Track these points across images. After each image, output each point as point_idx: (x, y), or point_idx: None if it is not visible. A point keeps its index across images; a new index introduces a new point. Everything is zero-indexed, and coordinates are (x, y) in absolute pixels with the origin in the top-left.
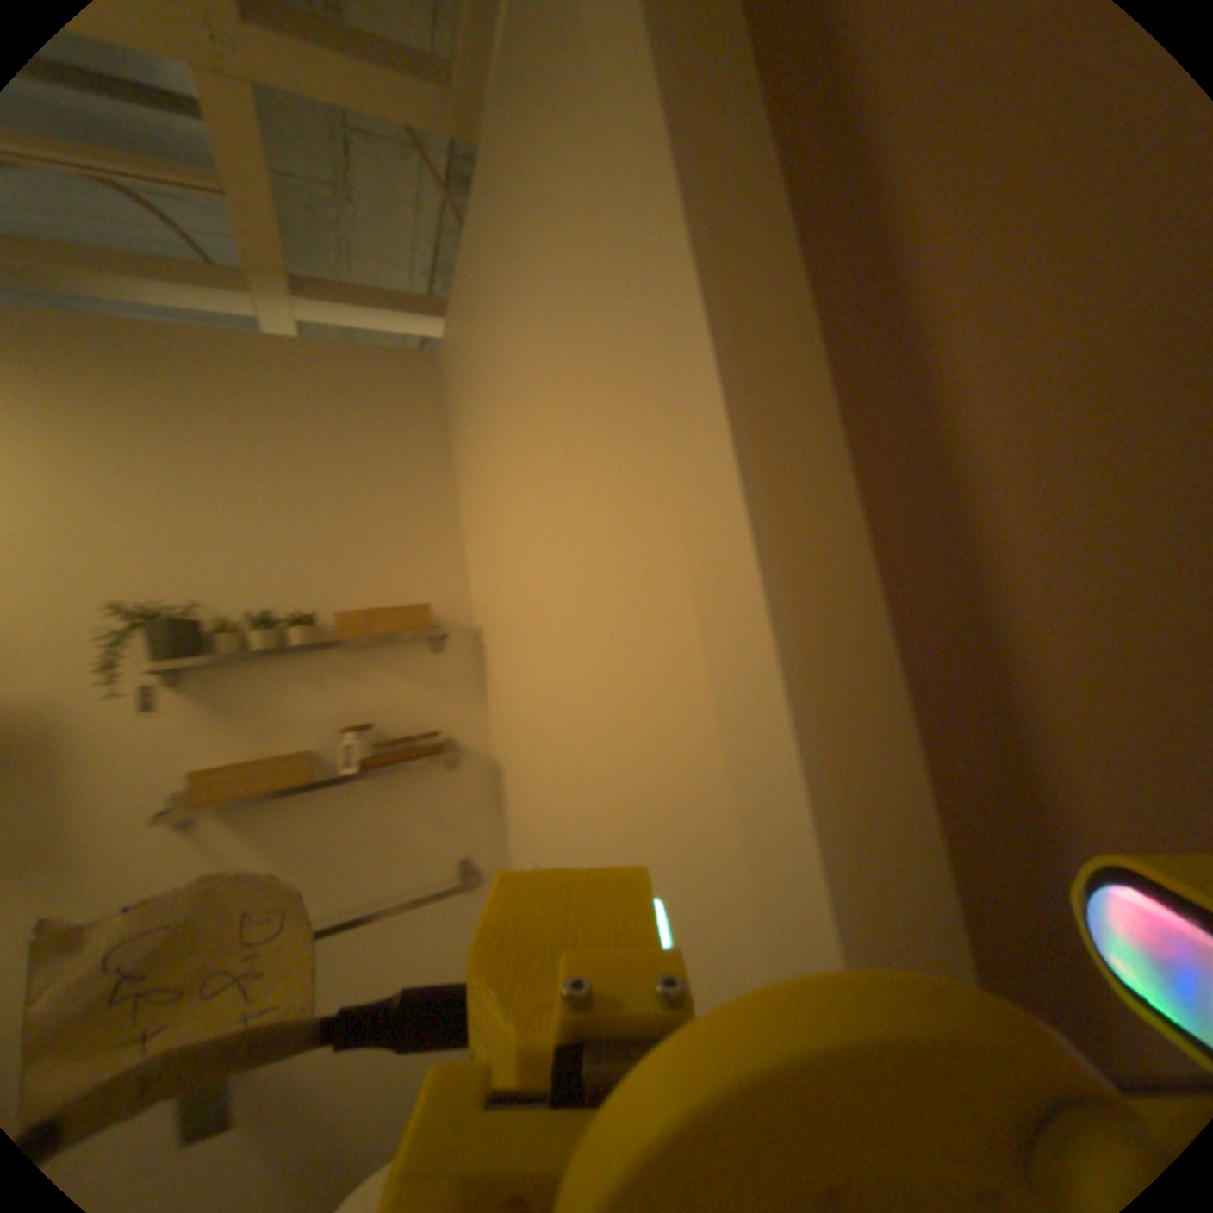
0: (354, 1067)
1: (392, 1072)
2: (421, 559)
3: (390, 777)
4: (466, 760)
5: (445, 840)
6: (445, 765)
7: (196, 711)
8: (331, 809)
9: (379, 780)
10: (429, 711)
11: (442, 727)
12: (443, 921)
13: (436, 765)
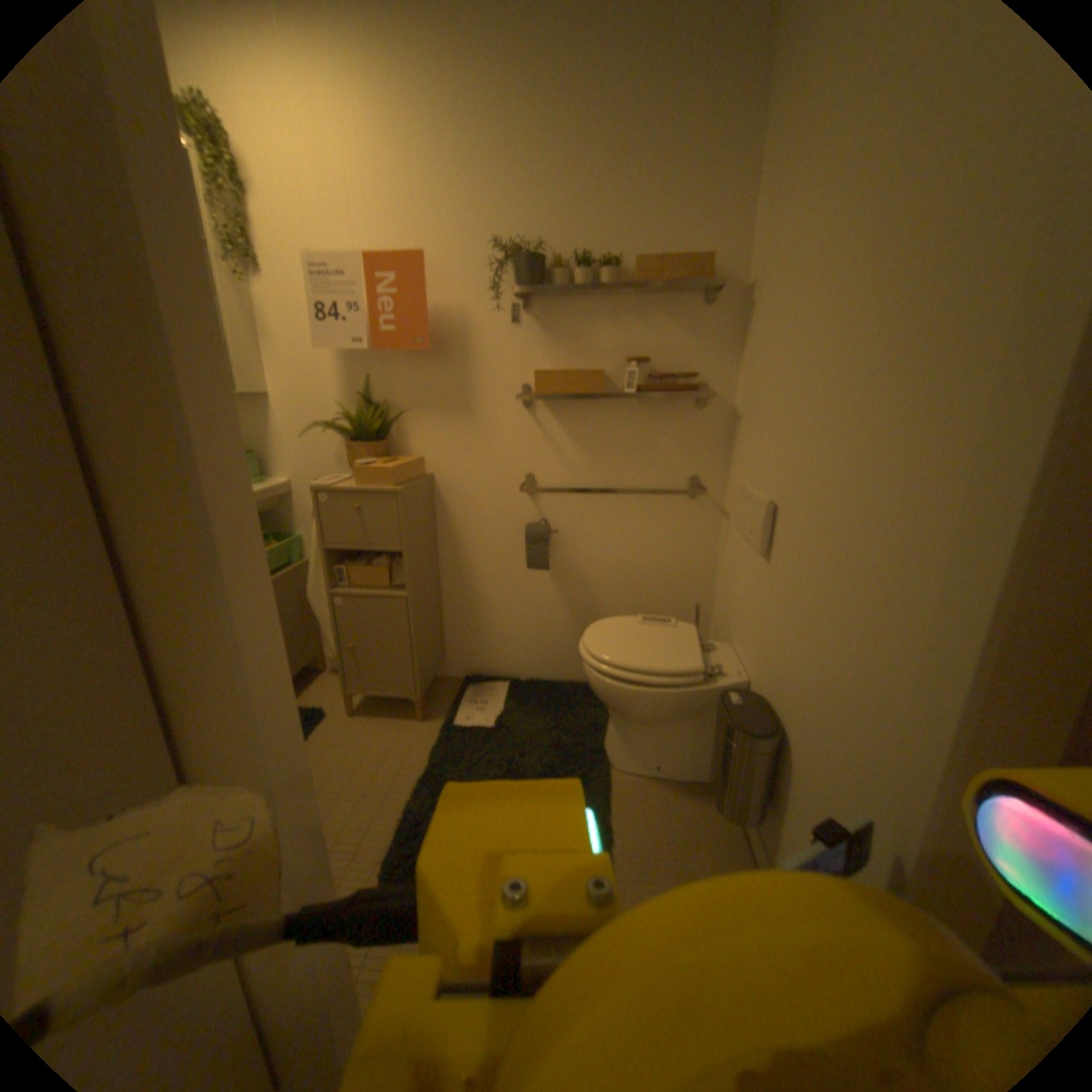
0: (608, 571)
1: (628, 582)
2: (716, 204)
3: (656, 403)
4: (714, 402)
5: (685, 459)
6: (697, 403)
7: (541, 329)
8: (614, 417)
9: (648, 403)
10: (694, 355)
11: (701, 371)
12: (673, 511)
13: (690, 401)
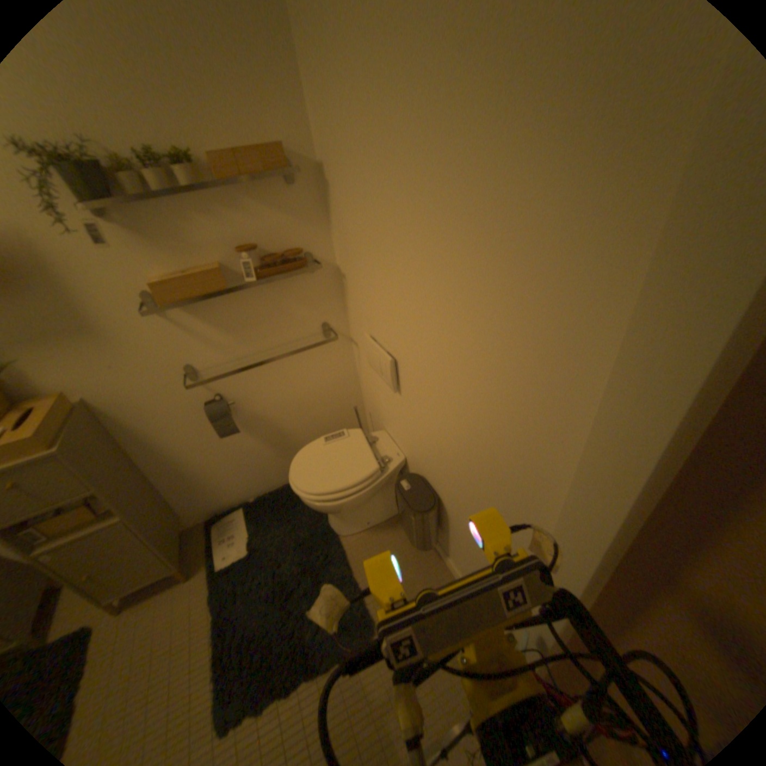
0: (283, 410)
1: (300, 411)
2: (263, 90)
3: (274, 281)
4: (319, 269)
5: (312, 316)
6: (306, 273)
7: (131, 239)
8: (242, 301)
9: (267, 283)
10: (291, 236)
11: (301, 247)
12: (316, 355)
13: (301, 273)
